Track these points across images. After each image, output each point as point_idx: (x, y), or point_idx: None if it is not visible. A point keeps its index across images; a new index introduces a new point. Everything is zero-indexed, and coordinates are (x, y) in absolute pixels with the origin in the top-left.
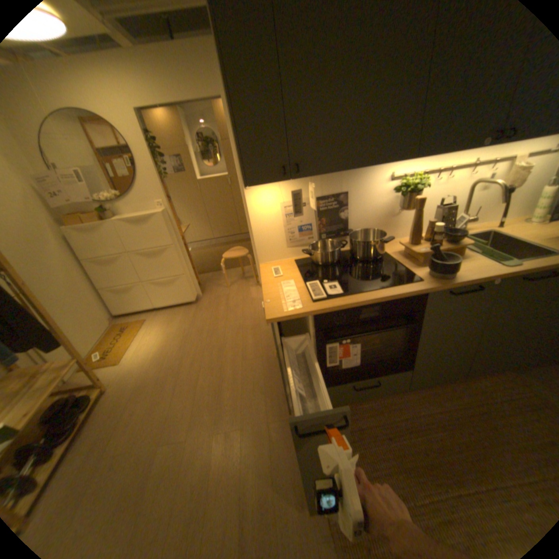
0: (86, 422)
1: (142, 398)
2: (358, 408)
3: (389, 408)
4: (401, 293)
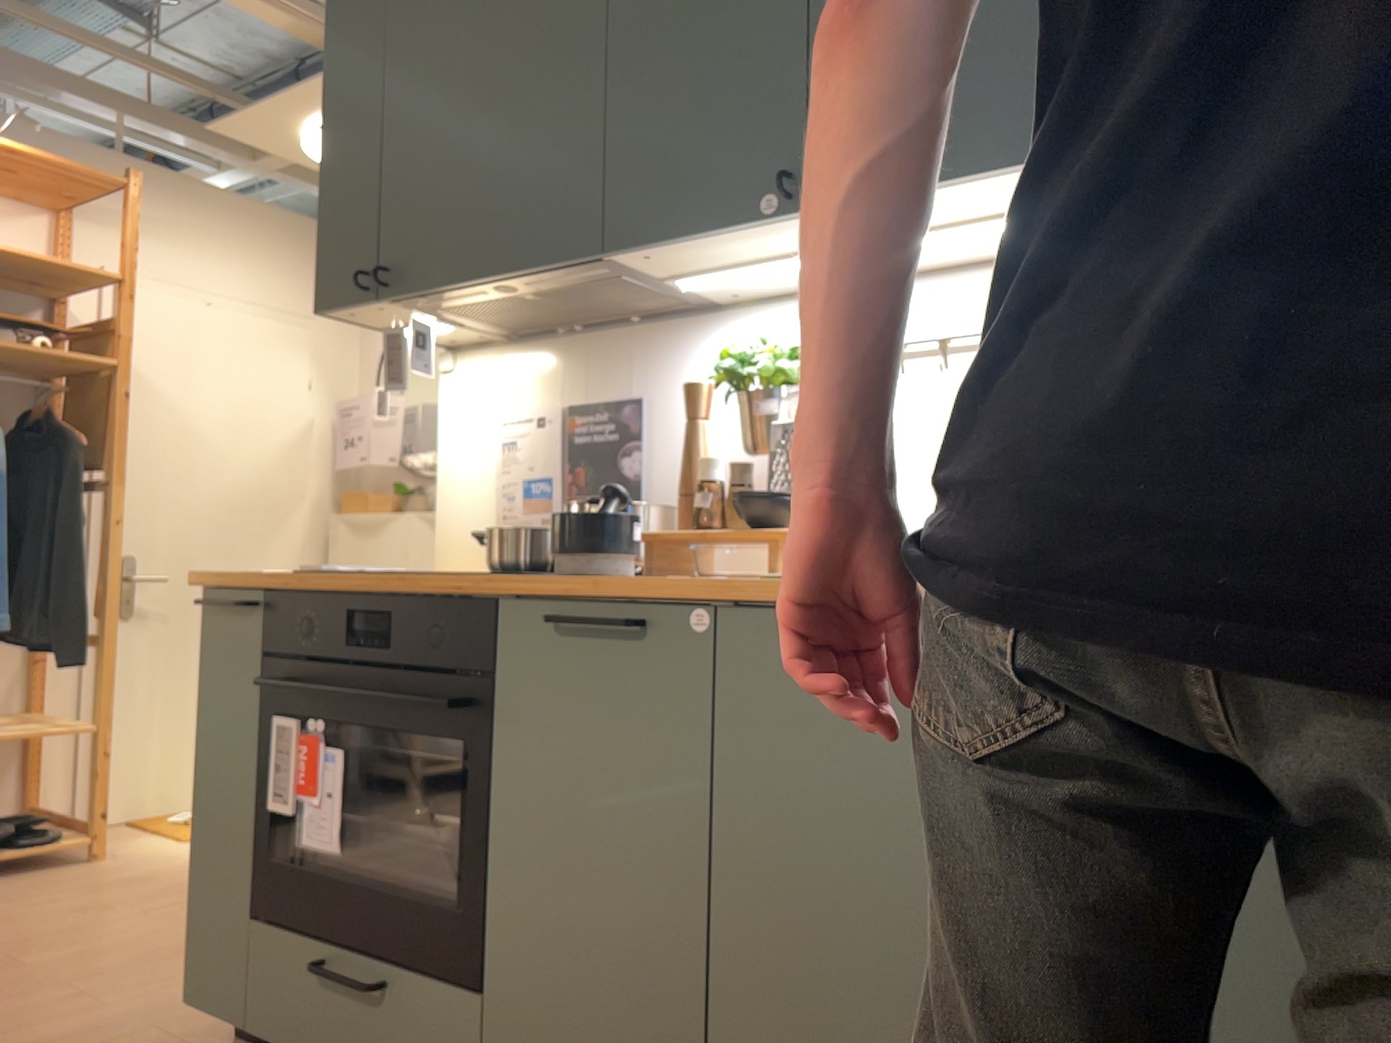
0: (4, 877)
1: (110, 892)
2: None
3: None
4: (441, 586)
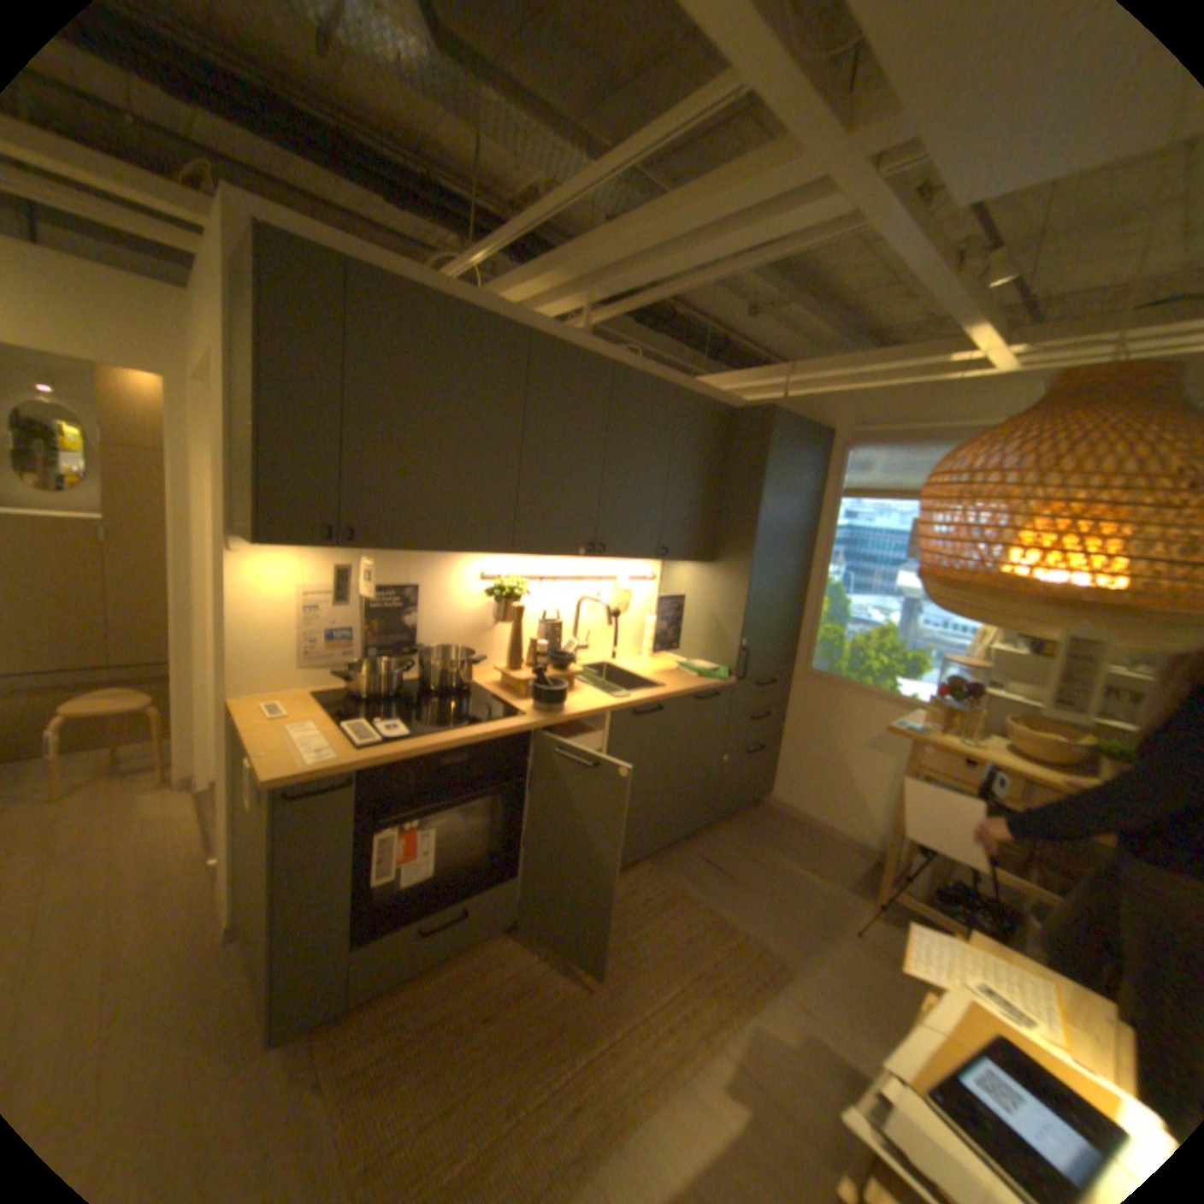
0: None
1: None
2: (425, 989)
3: (482, 969)
4: (497, 732)
